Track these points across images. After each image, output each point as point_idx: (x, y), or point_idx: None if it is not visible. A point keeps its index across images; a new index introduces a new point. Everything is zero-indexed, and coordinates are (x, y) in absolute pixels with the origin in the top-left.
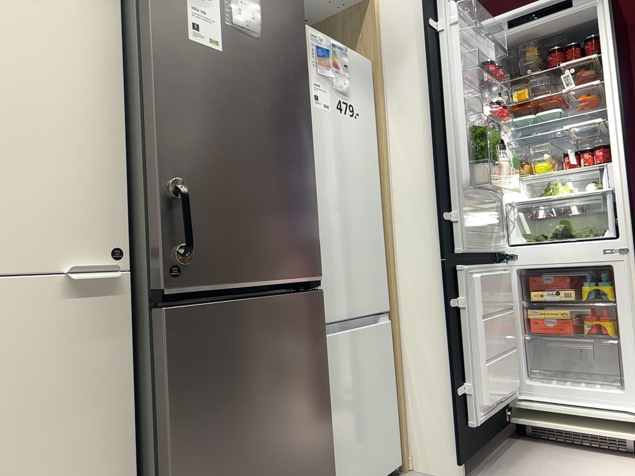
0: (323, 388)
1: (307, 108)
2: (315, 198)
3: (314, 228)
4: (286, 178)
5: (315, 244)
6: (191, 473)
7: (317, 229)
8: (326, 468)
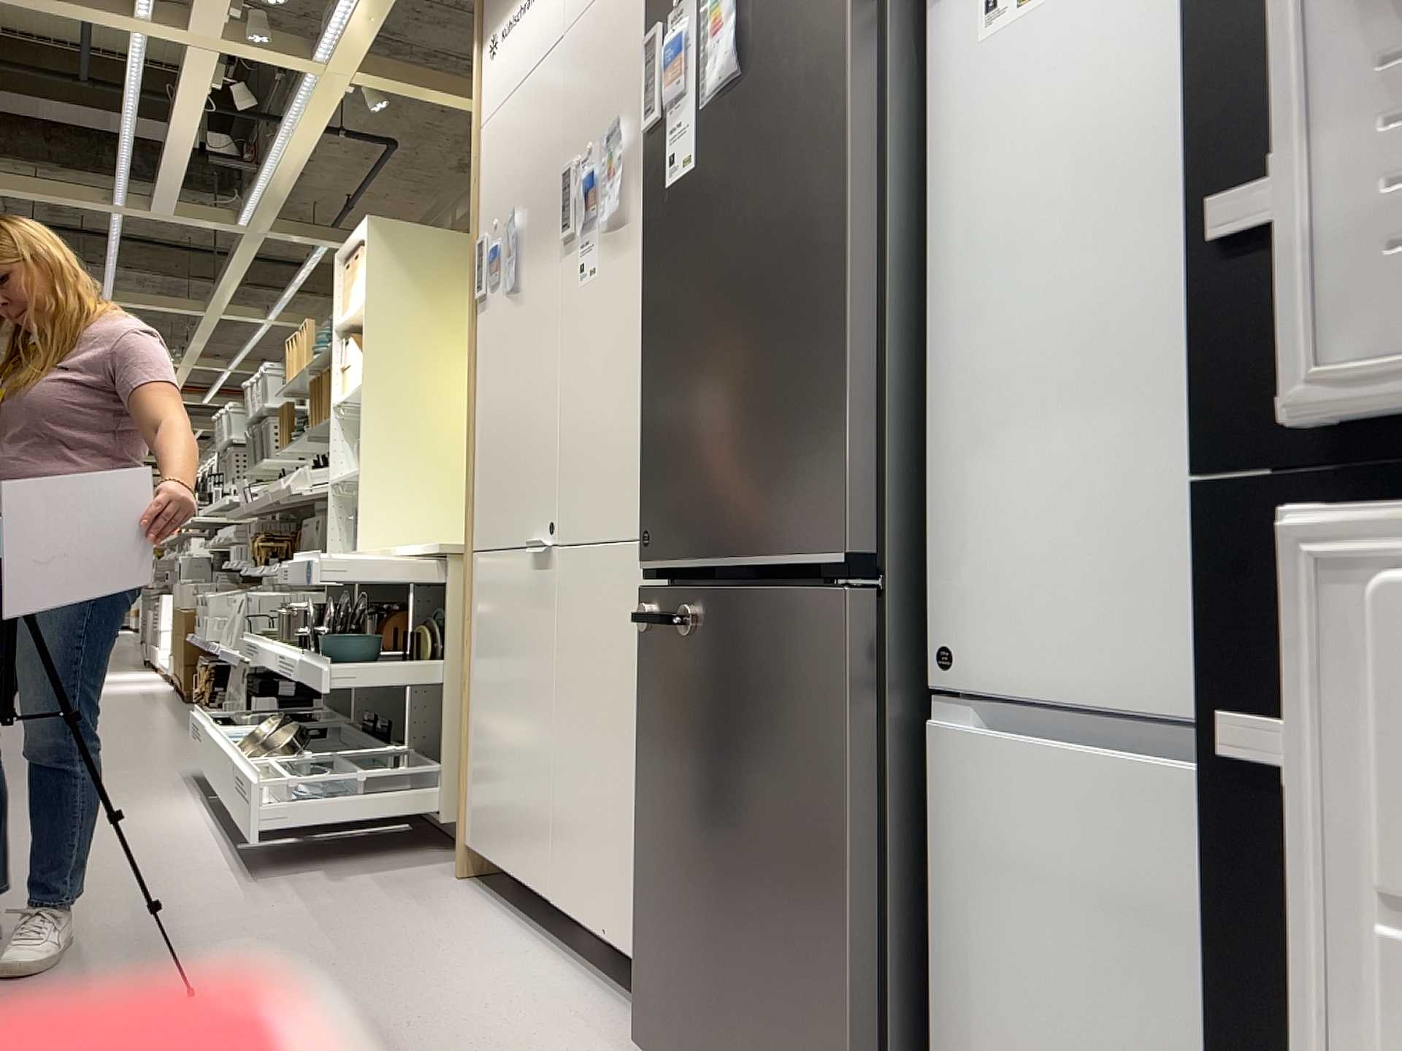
0: (833, 838)
1: (840, 126)
2: (846, 356)
3: (837, 436)
4: (779, 338)
5: (837, 475)
6: (650, 824)
7: (845, 435)
8: (850, 1045)
